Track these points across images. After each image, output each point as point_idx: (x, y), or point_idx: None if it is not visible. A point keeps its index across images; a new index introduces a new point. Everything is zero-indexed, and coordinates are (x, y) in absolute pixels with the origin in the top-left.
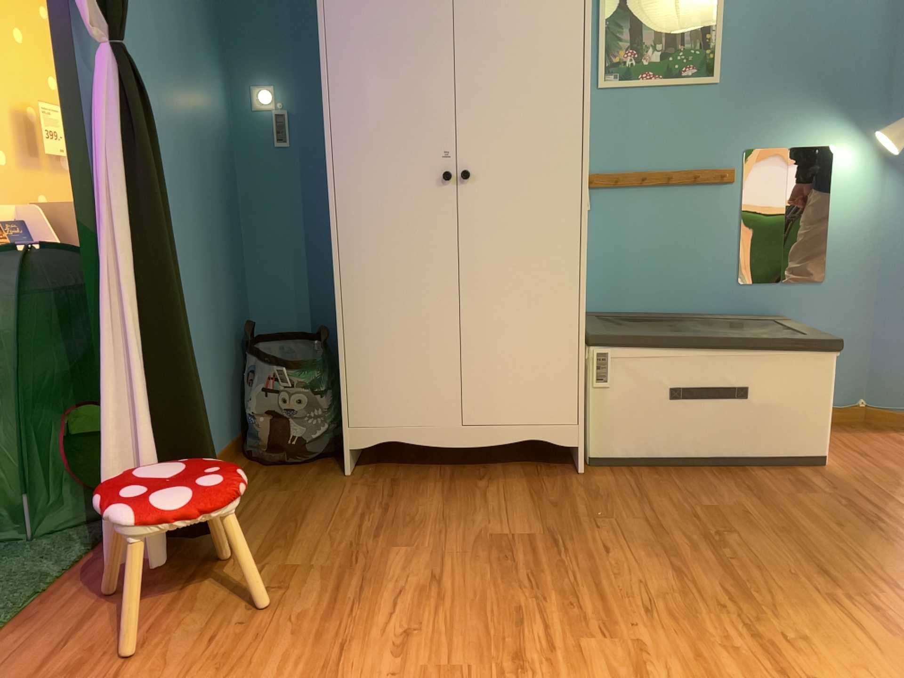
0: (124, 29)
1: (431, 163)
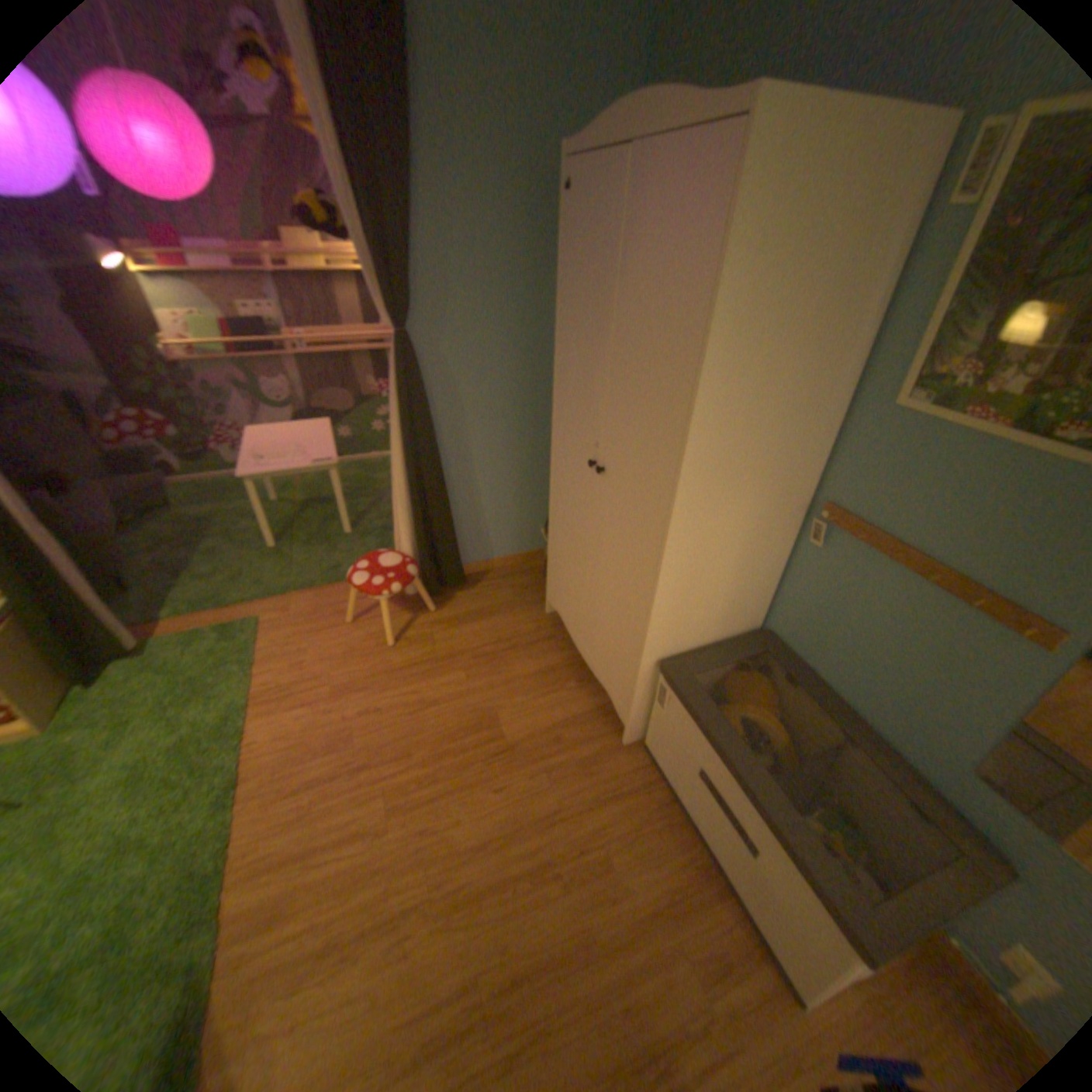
0: (403, 325)
1: (590, 450)
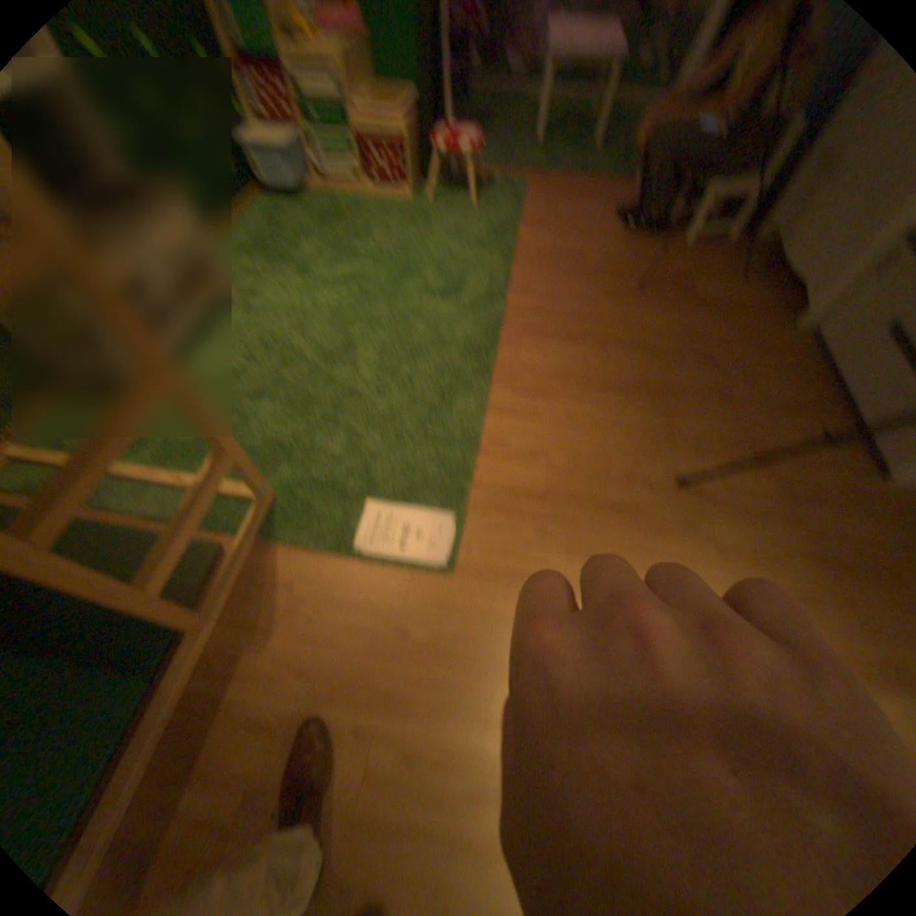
0: None
1: None
